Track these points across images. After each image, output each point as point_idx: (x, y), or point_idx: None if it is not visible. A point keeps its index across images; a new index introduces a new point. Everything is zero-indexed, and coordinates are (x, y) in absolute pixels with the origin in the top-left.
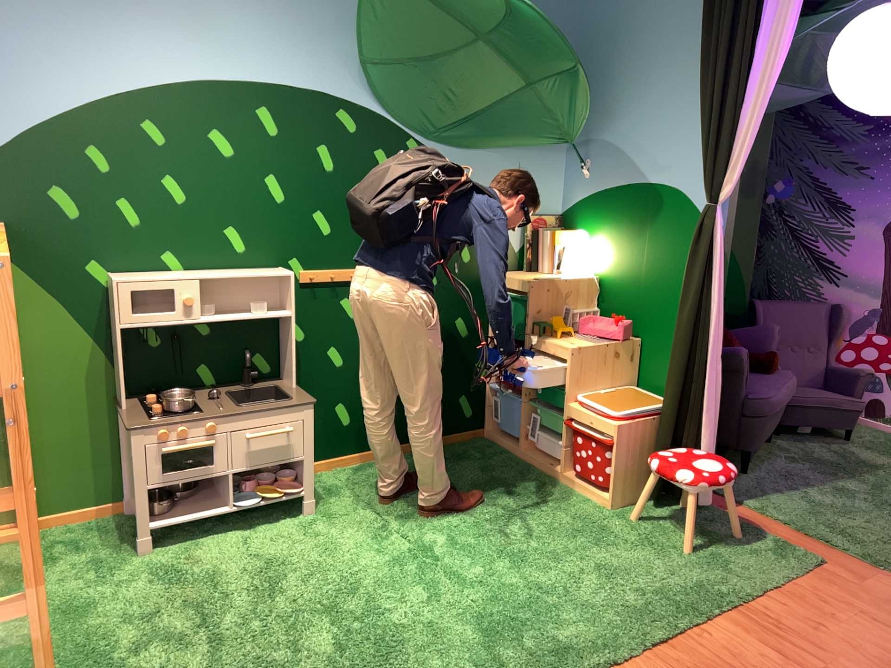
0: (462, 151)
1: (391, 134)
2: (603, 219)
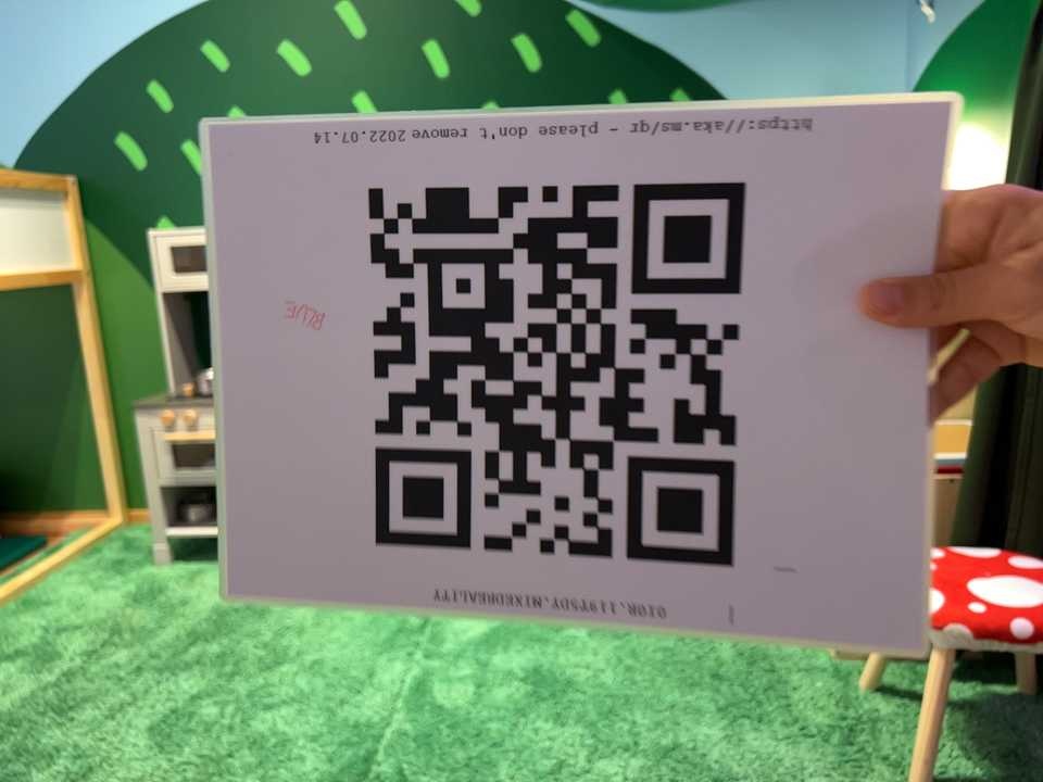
0: (672, 10)
1: (535, 0)
2: (957, 83)
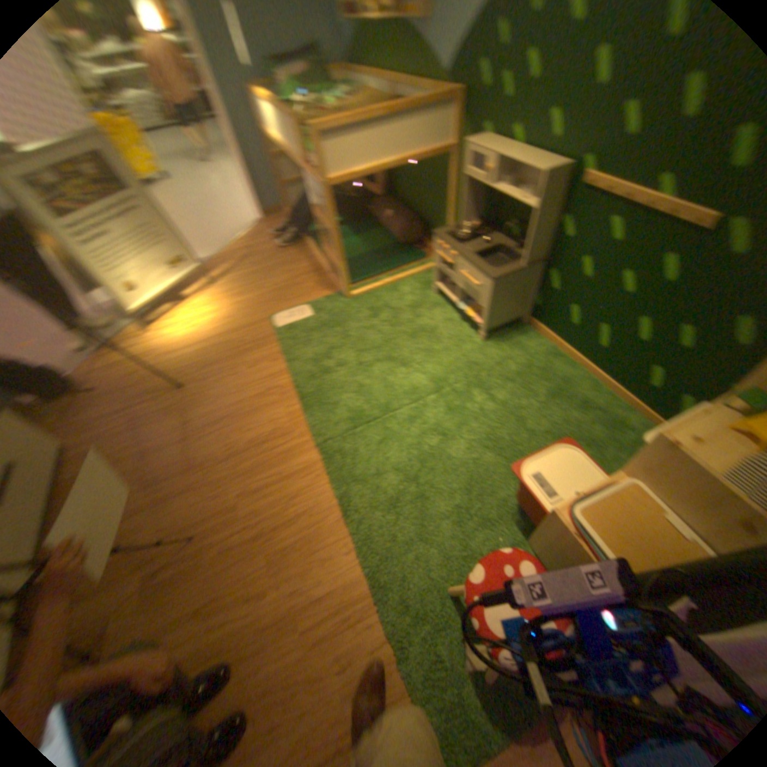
0: None
1: None
2: None
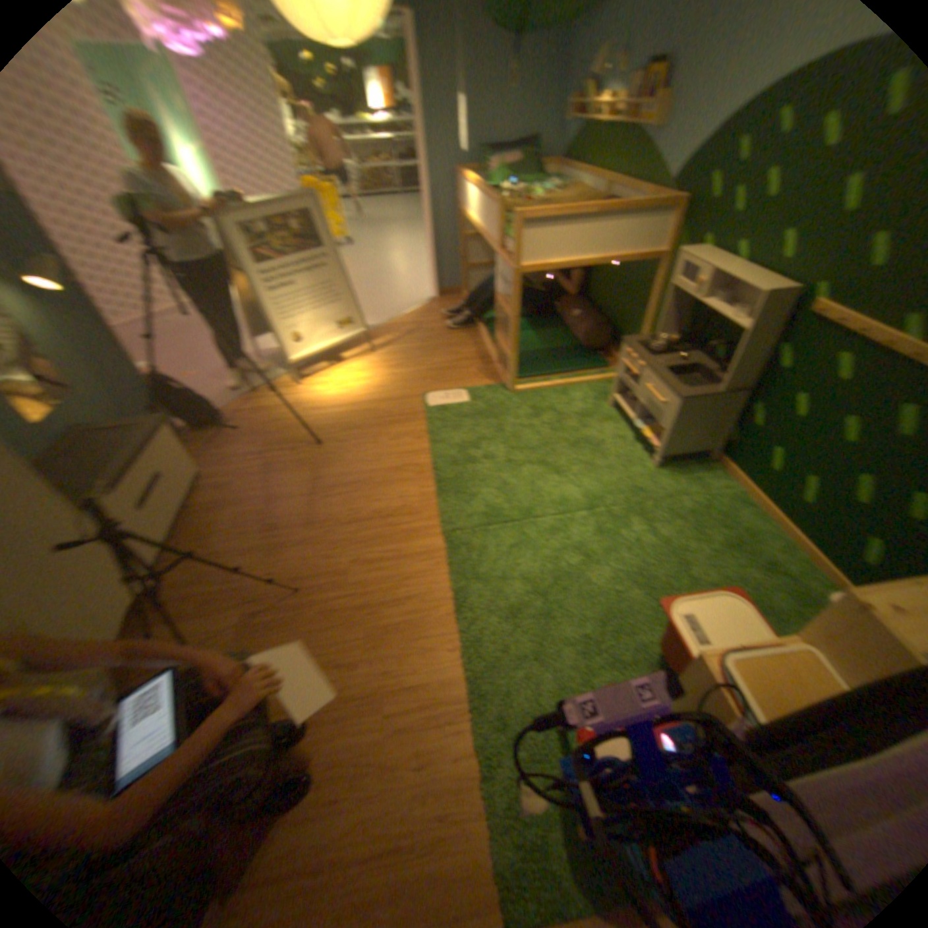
0: None
1: None
2: None
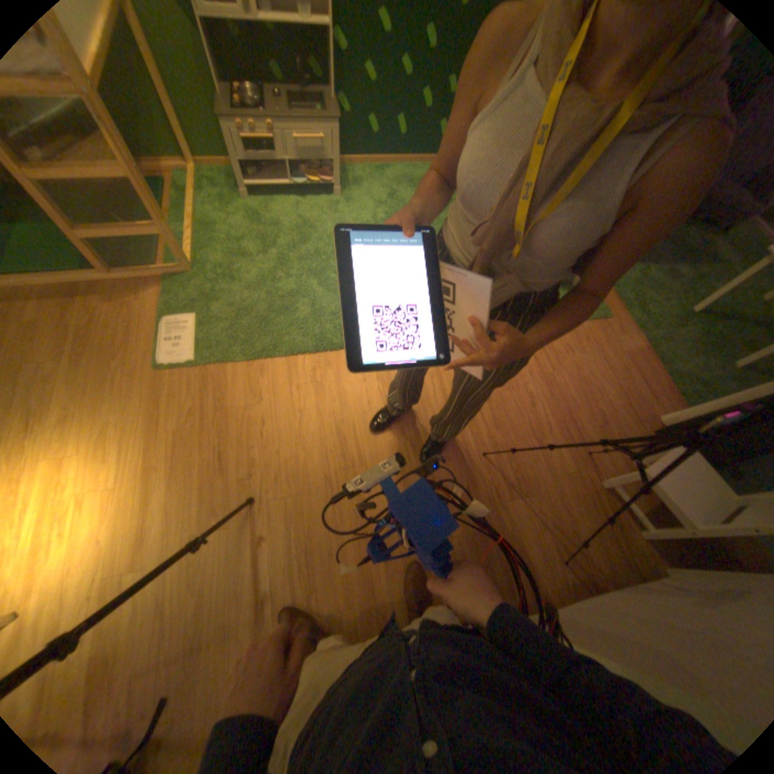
0: None
1: None
2: None
